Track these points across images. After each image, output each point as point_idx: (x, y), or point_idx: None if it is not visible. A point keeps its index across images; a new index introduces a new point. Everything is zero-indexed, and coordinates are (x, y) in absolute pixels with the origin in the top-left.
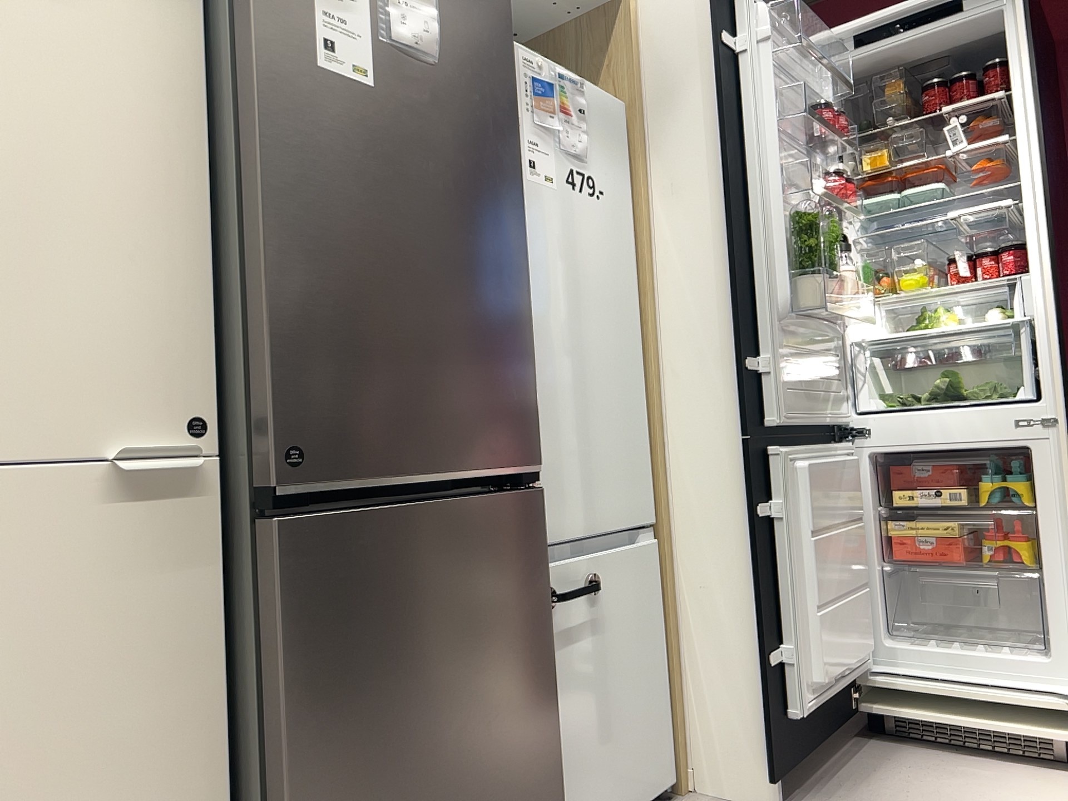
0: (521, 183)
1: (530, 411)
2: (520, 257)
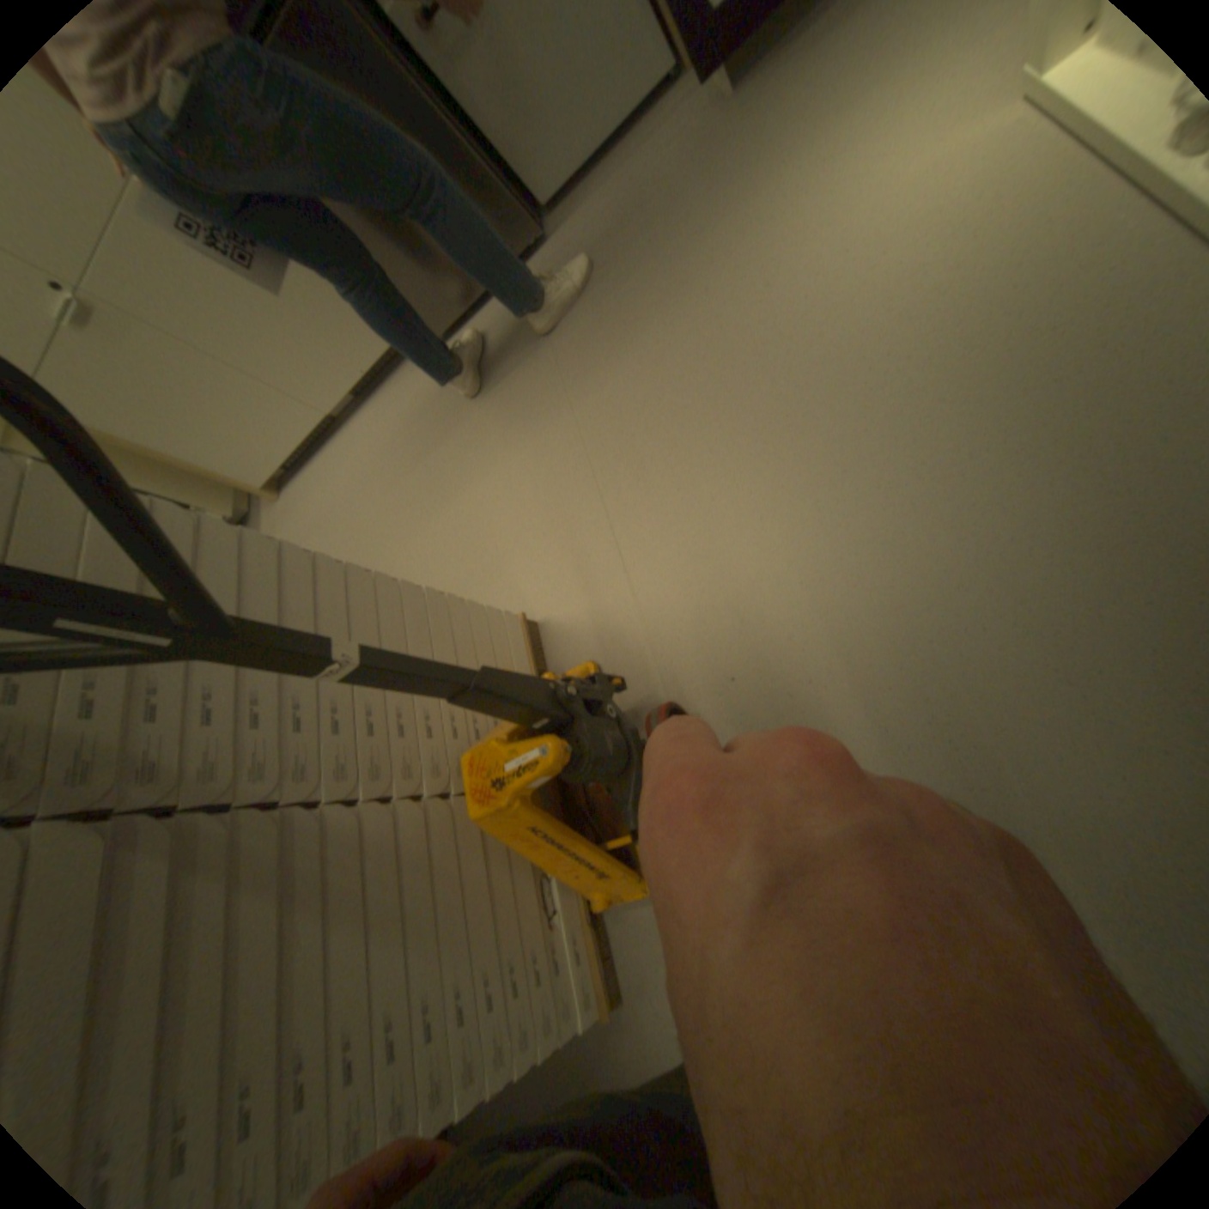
0: None
1: None
2: None
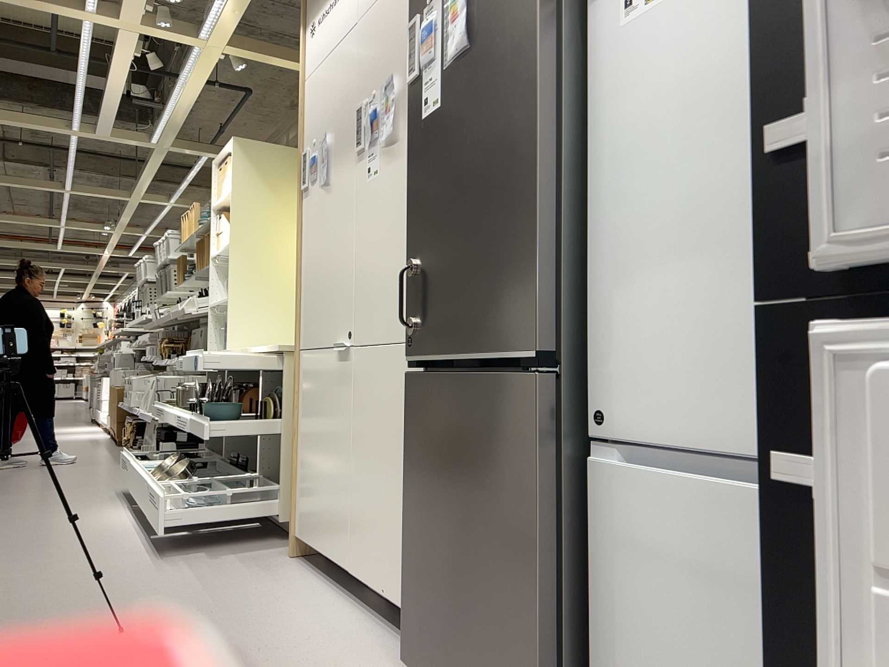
0: (537, 78)
1: (530, 301)
2: (531, 153)
